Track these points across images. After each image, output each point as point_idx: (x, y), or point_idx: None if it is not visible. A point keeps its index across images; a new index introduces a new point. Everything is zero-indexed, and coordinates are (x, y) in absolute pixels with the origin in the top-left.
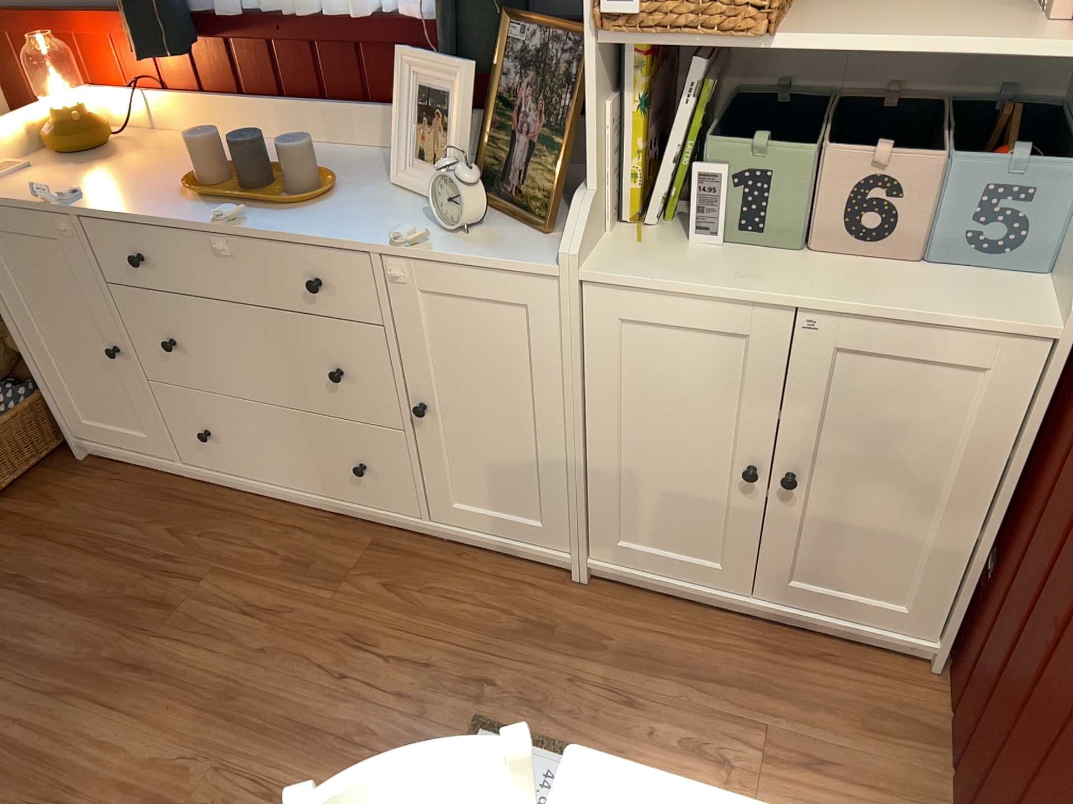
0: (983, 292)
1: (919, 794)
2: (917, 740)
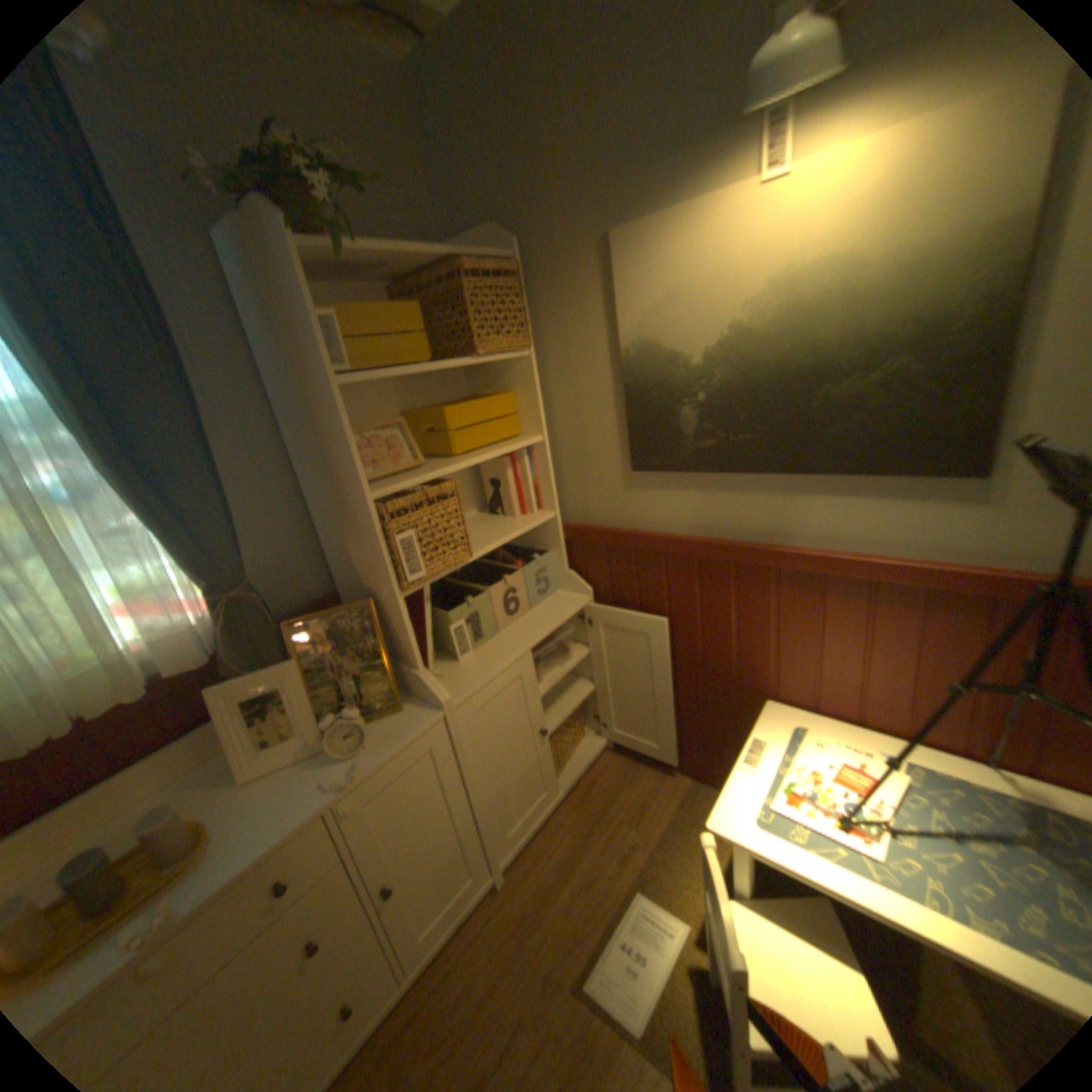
0: (558, 602)
1: (666, 778)
2: (643, 769)
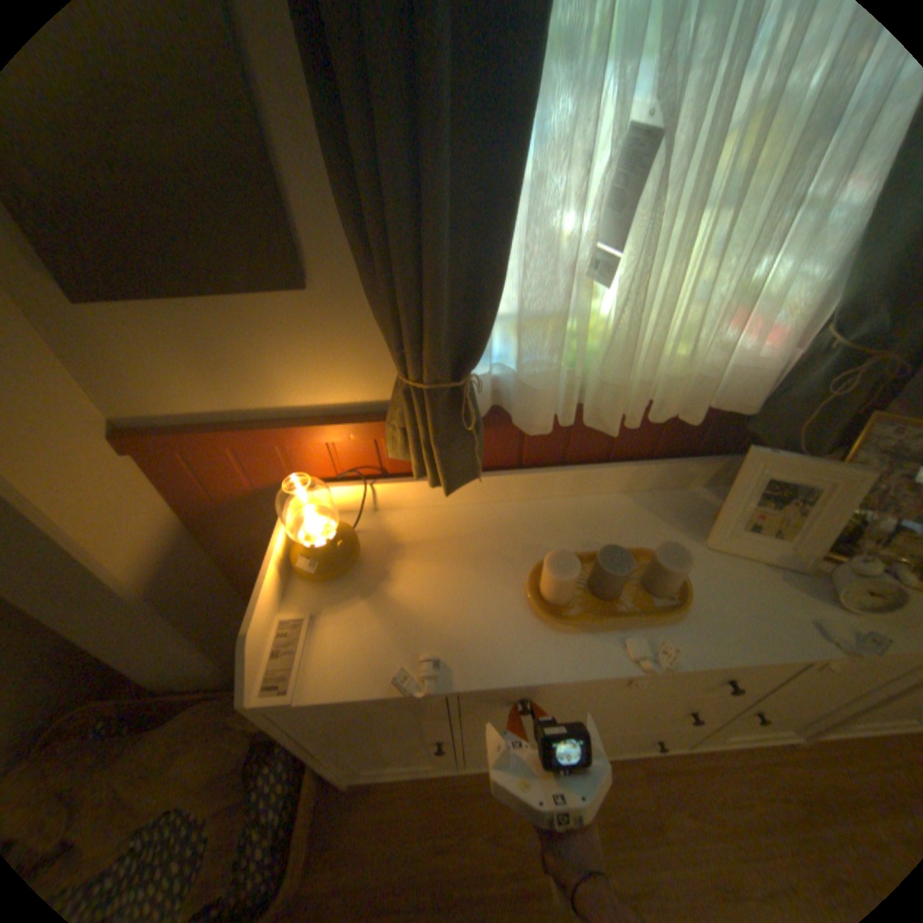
0: None
1: None
2: None
